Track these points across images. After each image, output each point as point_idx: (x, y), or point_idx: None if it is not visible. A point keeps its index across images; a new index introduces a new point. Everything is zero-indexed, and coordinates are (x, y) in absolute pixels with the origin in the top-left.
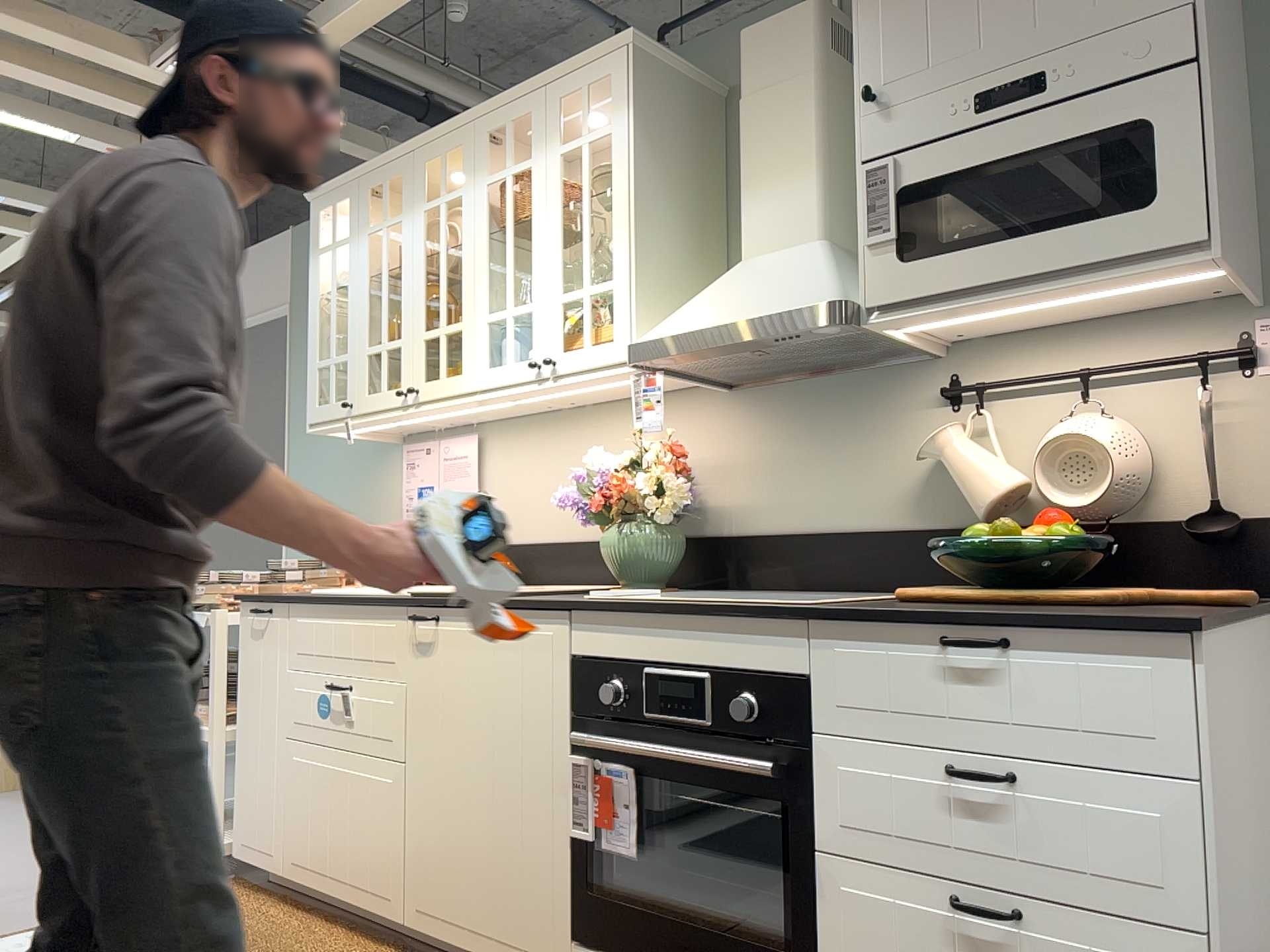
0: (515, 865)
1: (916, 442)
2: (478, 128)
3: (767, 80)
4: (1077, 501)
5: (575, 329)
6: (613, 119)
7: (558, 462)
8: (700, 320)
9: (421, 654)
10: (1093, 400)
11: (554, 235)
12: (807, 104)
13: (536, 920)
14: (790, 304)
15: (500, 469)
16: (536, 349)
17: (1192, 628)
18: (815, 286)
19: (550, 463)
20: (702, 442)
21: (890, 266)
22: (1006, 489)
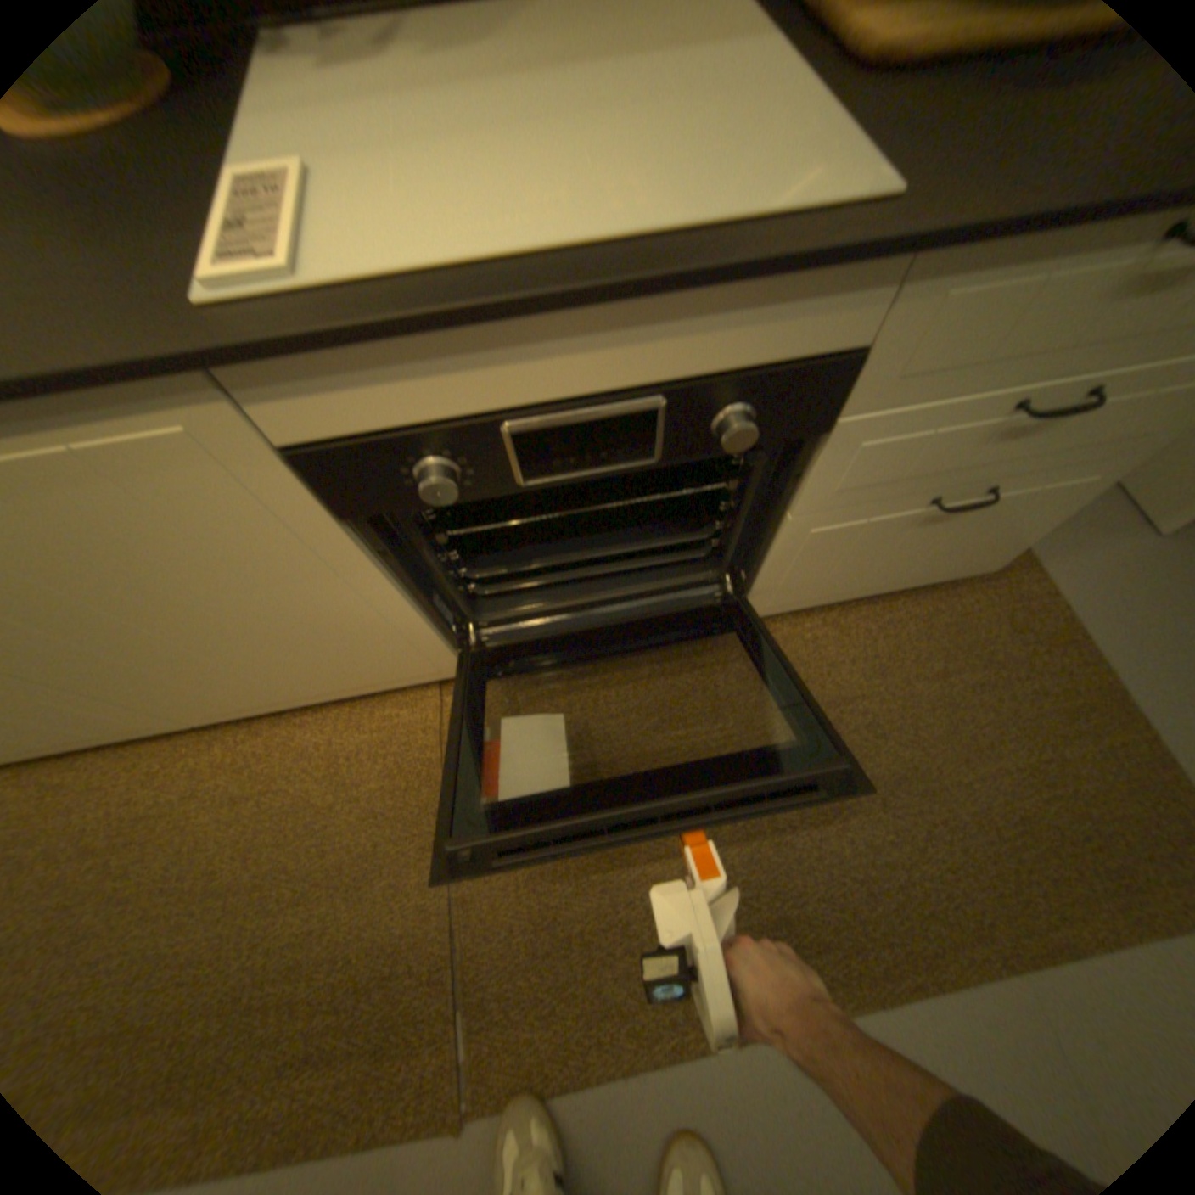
0: (338, 656)
1: None
2: None
3: None
4: None
5: None
6: None
7: None
8: None
9: None
10: None
11: None
12: None
13: (401, 667)
14: None
15: None
16: None
17: None
18: None
19: None
20: None
21: None
22: None
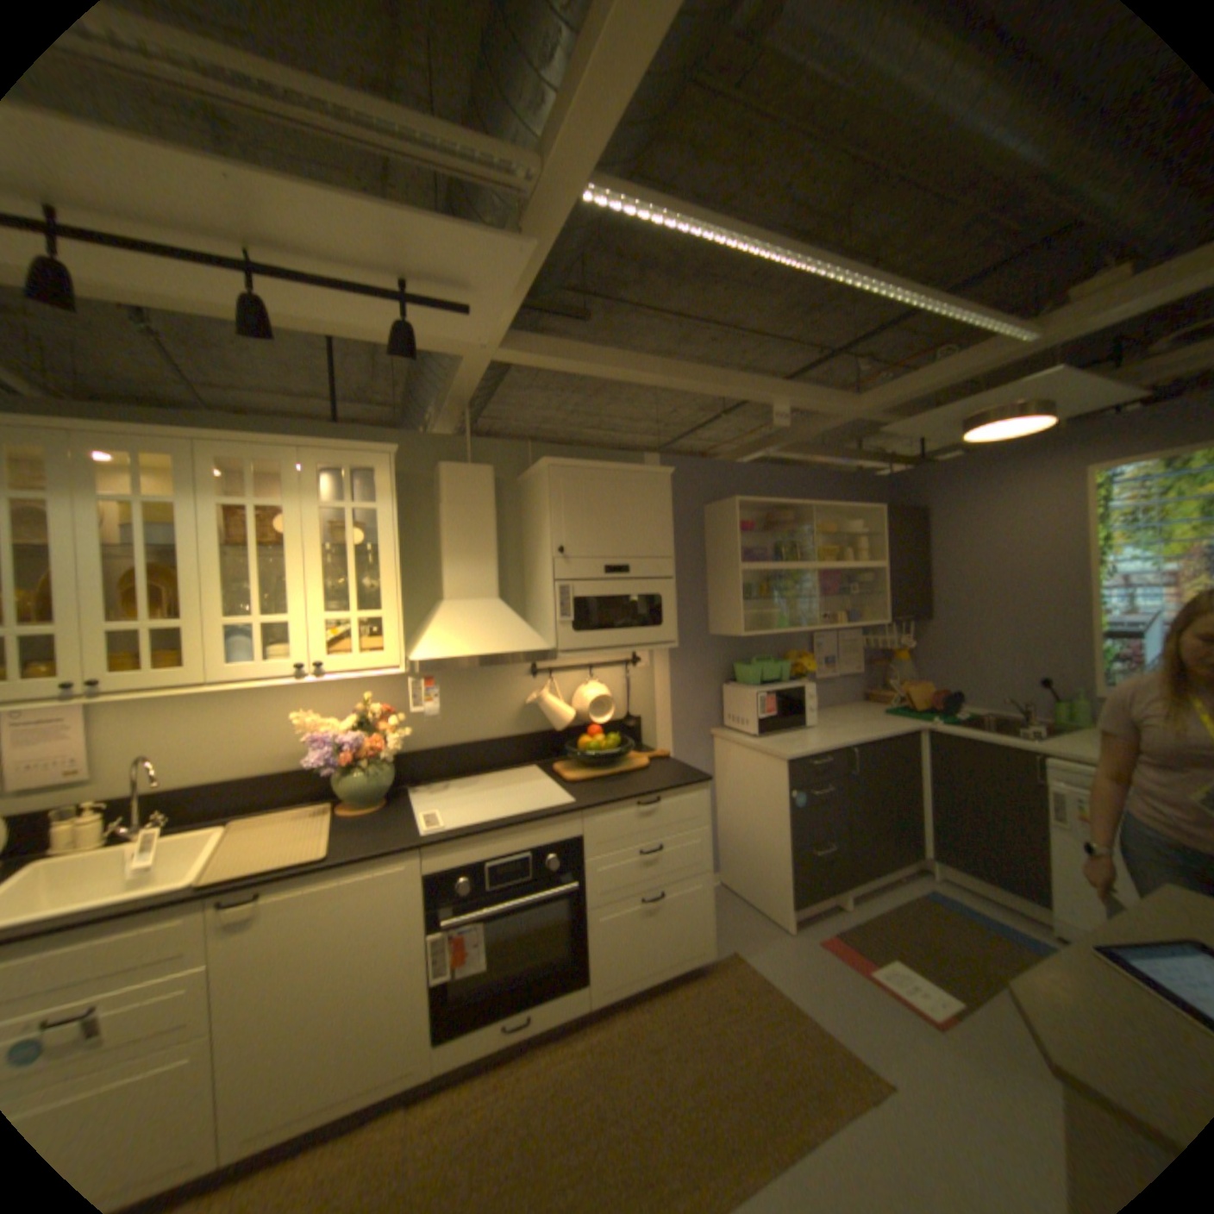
0: (371, 1035)
1: (516, 694)
2: (198, 446)
3: (464, 499)
4: (601, 721)
5: (332, 638)
6: (379, 500)
7: (215, 717)
8: (462, 648)
9: (234, 933)
10: (589, 675)
11: (315, 567)
12: (490, 523)
13: (396, 1056)
14: (525, 647)
15: (121, 727)
16: (297, 653)
17: (710, 782)
18: (529, 636)
19: (204, 718)
20: (375, 696)
21: (570, 633)
22: (574, 718)
